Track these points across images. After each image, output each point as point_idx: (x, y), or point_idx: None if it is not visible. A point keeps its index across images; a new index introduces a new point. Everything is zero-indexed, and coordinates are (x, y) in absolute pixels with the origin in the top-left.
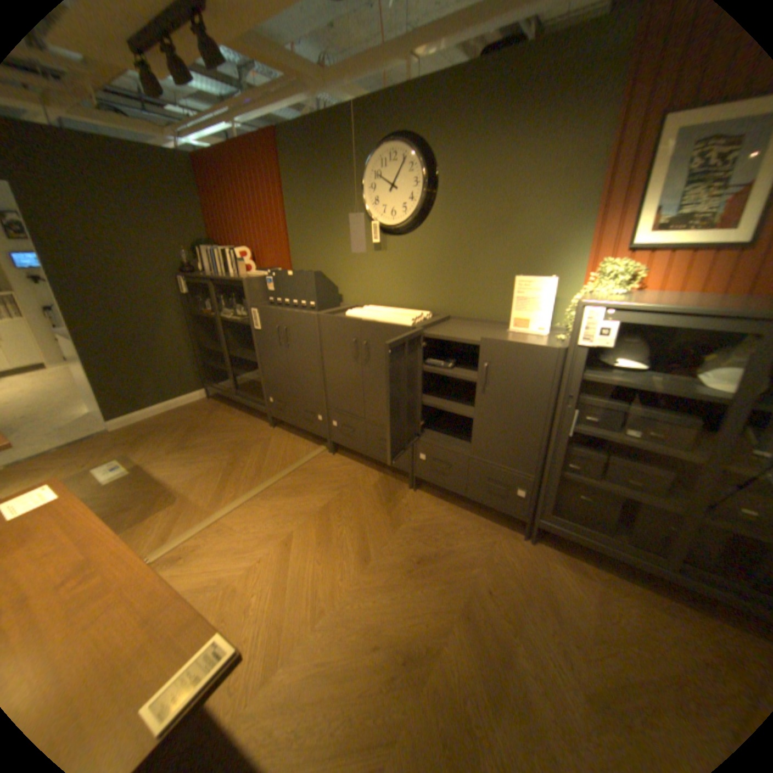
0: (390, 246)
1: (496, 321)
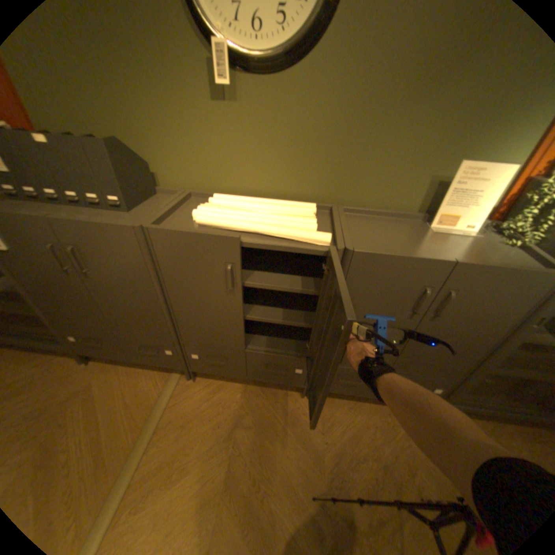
0: (244, 92)
1: (403, 213)
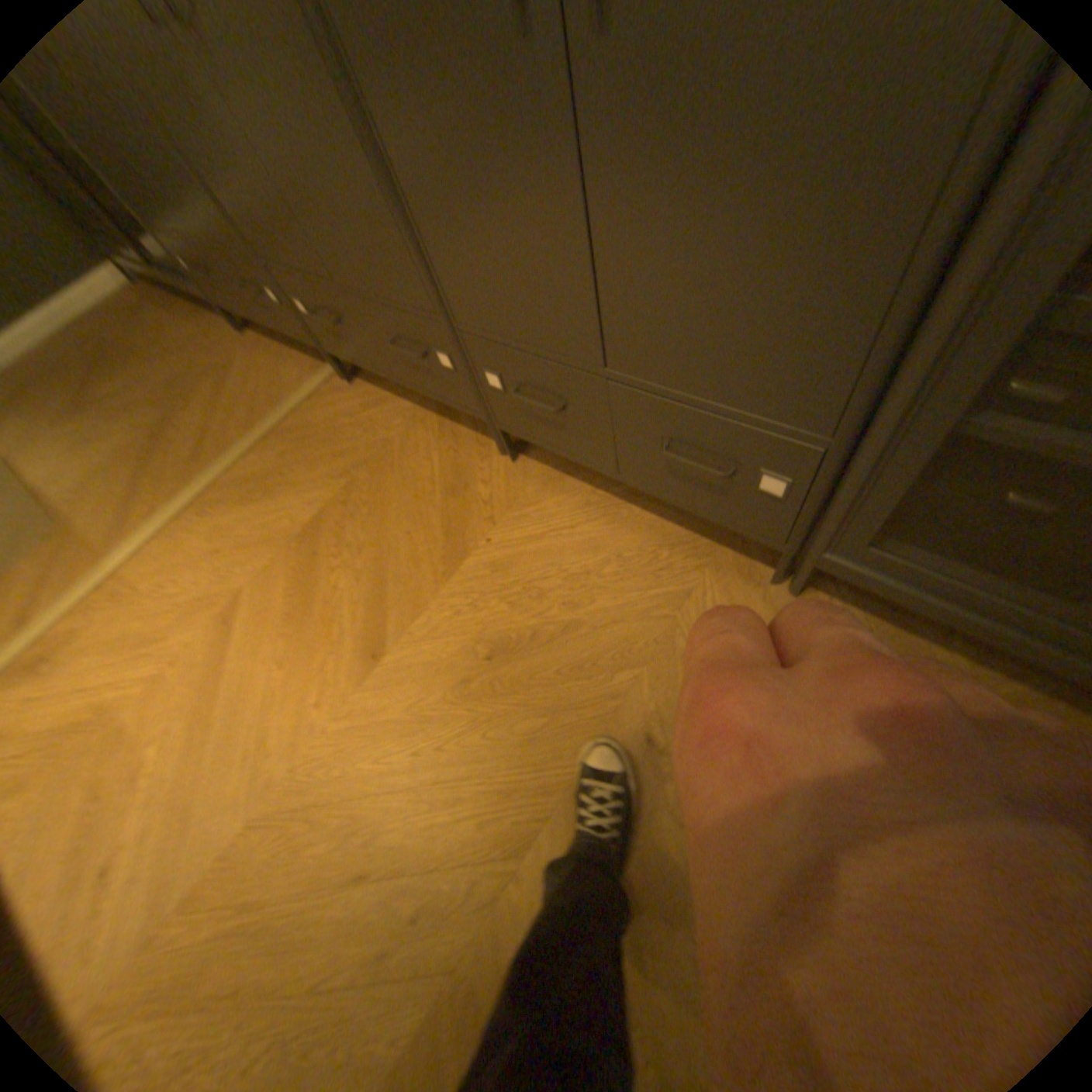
0: None
1: None
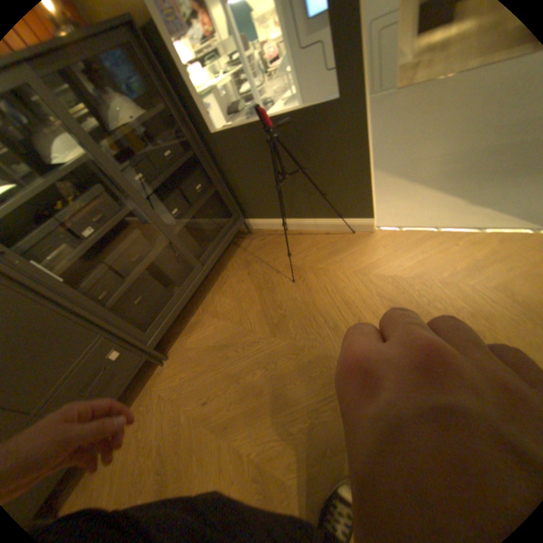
0: None
1: None
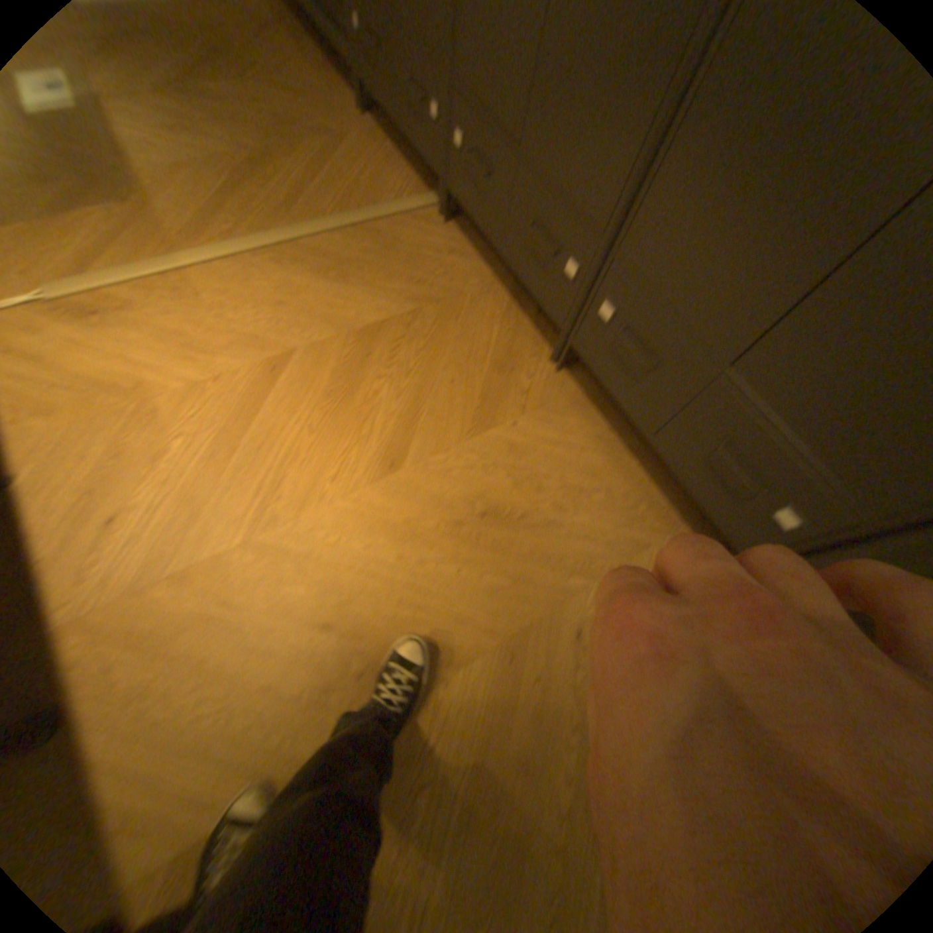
0: None
1: None
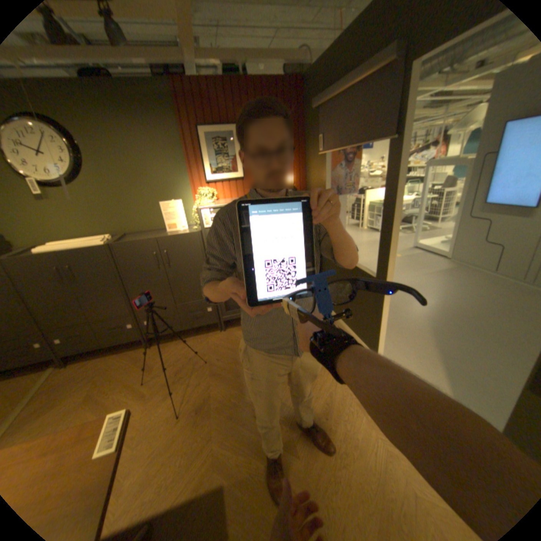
0: (53, 195)
1: (158, 229)
